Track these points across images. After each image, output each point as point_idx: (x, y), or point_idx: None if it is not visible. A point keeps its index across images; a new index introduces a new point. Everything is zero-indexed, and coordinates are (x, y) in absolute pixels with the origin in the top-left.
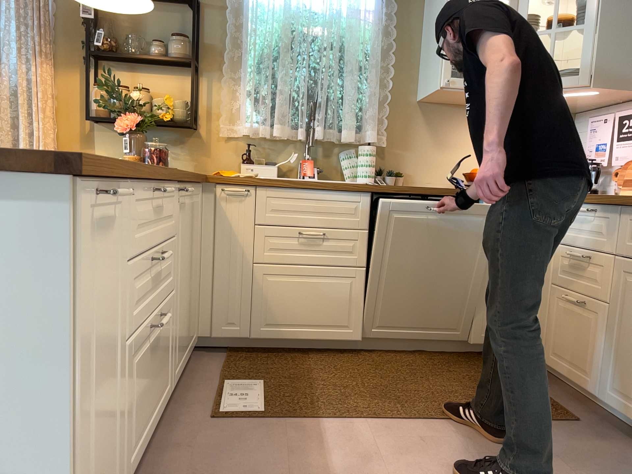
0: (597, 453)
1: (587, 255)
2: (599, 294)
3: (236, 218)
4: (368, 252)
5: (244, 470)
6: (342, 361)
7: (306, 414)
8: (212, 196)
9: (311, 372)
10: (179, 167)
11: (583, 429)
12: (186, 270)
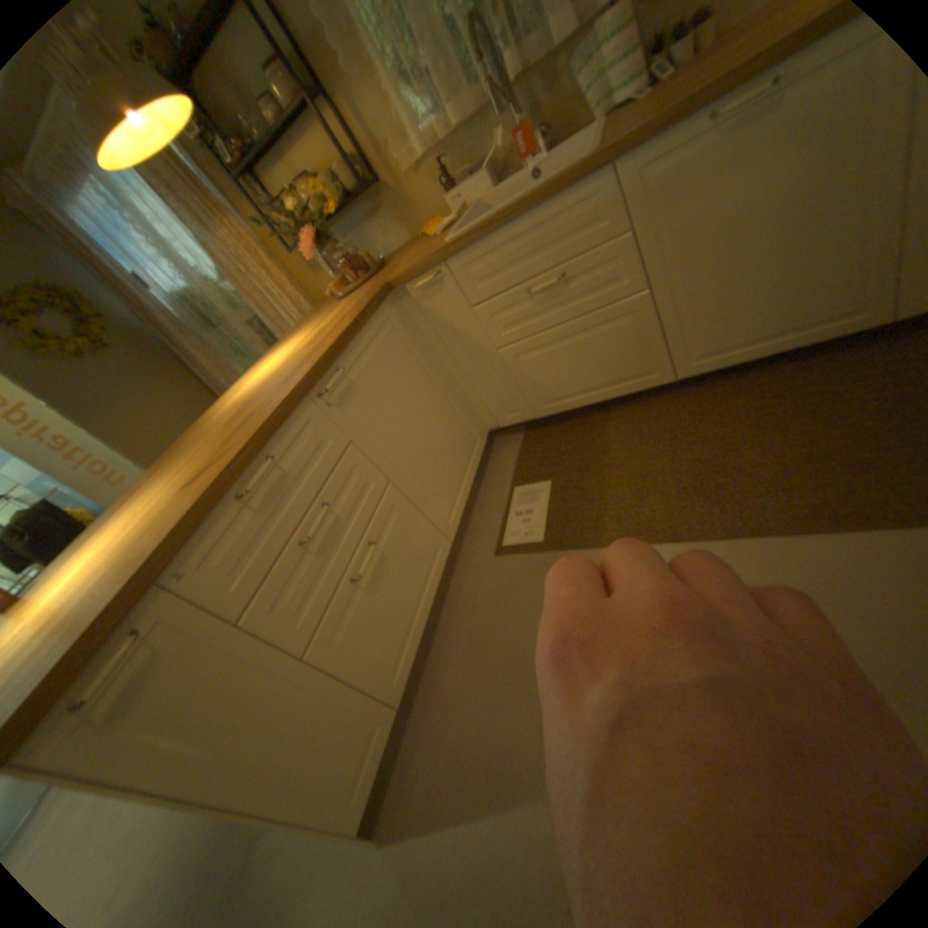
0: None
1: None
2: None
3: (449, 310)
4: (645, 265)
5: (515, 638)
6: (653, 414)
7: (590, 536)
8: (412, 299)
9: (609, 448)
10: (394, 240)
11: None
12: (413, 422)
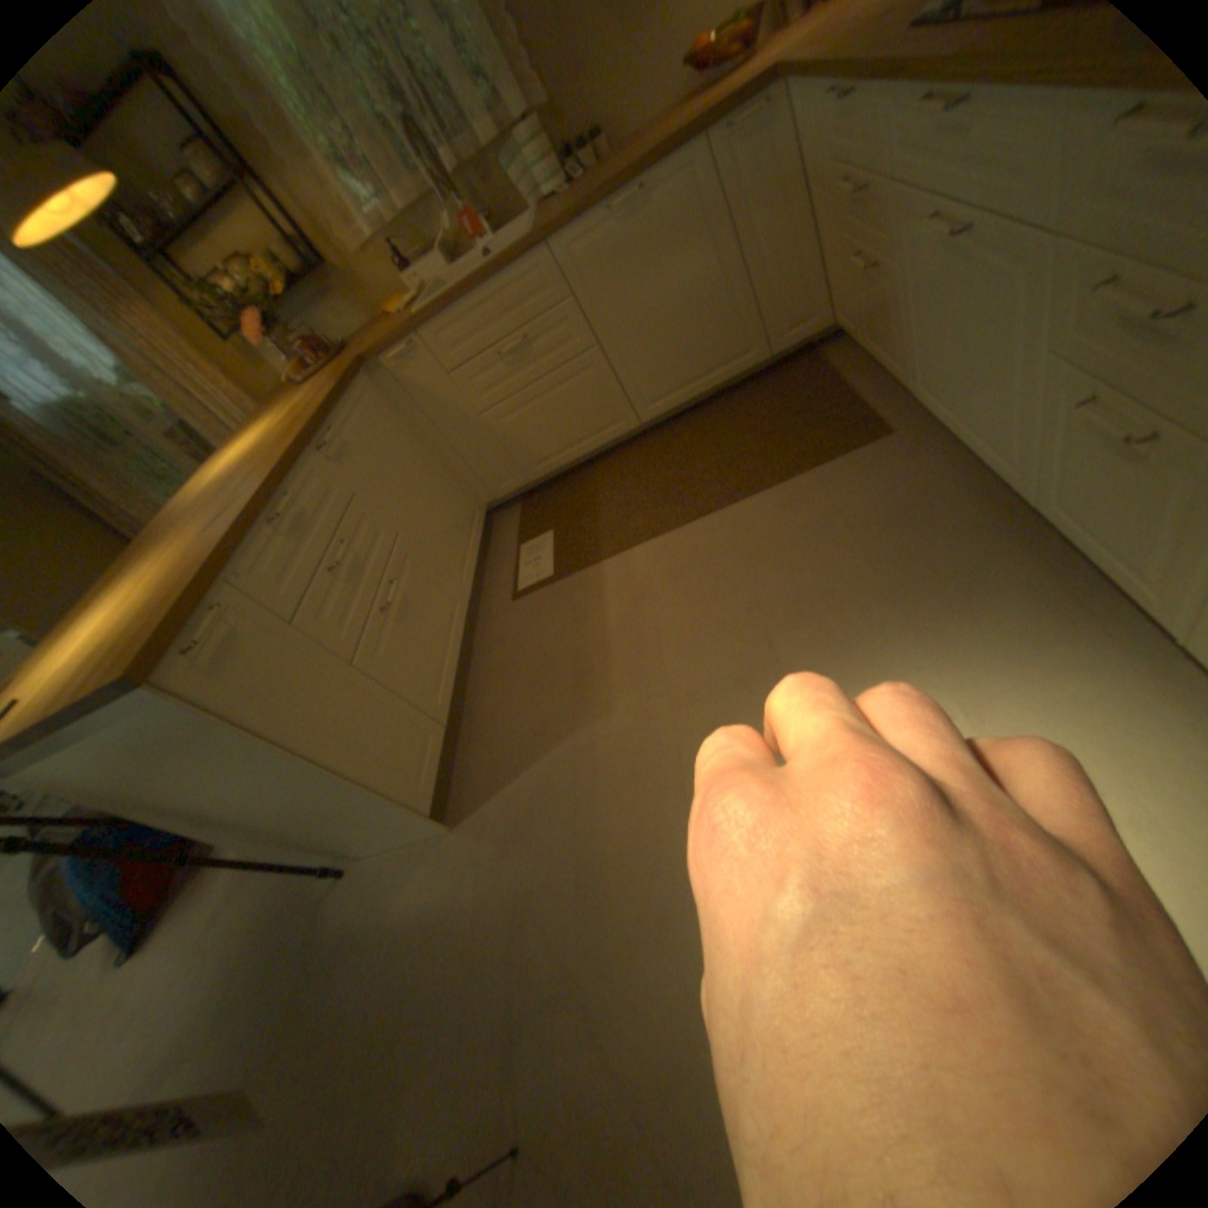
0: (897, 479)
1: (863, 176)
2: (887, 245)
3: (427, 378)
4: (591, 322)
5: (543, 647)
6: (630, 457)
7: (592, 557)
8: (387, 370)
9: (599, 491)
10: (351, 323)
11: (895, 441)
12: (411, 484)
